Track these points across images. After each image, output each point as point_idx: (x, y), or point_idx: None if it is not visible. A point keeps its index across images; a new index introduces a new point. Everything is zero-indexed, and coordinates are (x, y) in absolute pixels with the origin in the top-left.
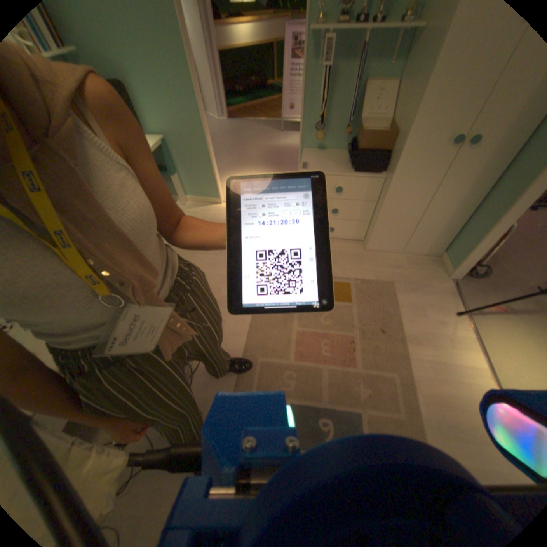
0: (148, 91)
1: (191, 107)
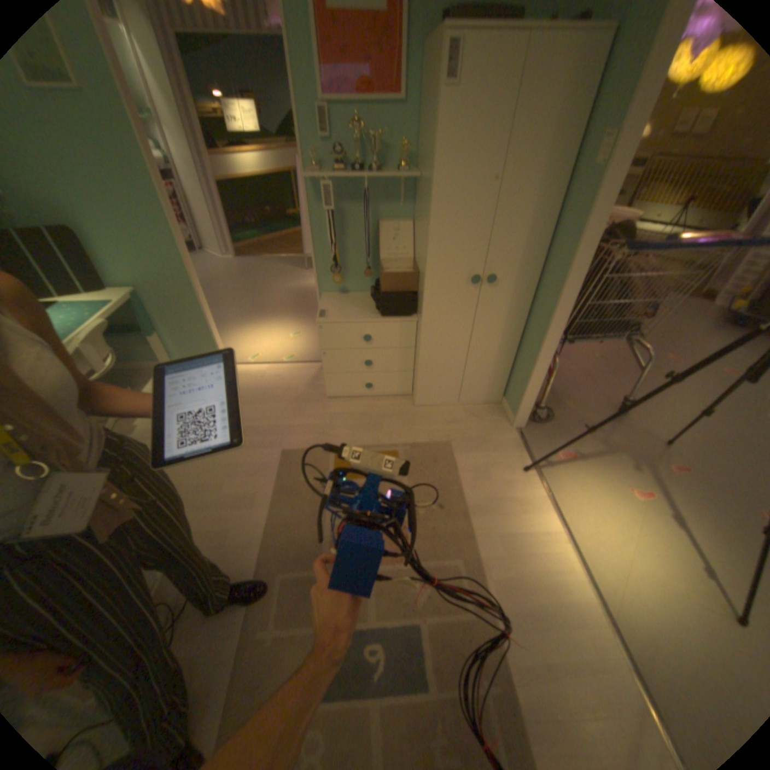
0: (108, 236)
1: (170, 253)
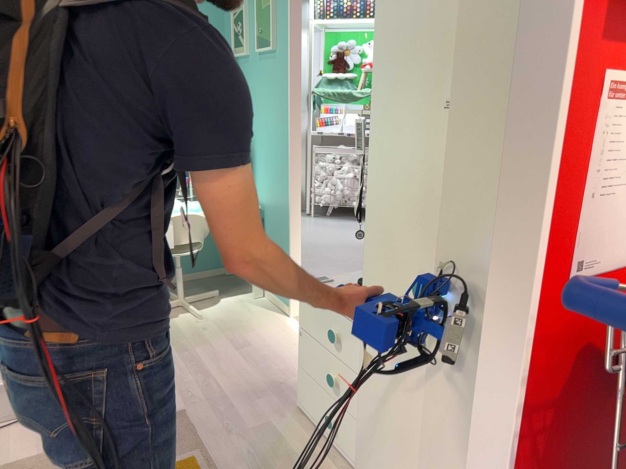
0: (262, 160)
1: (285, 182)
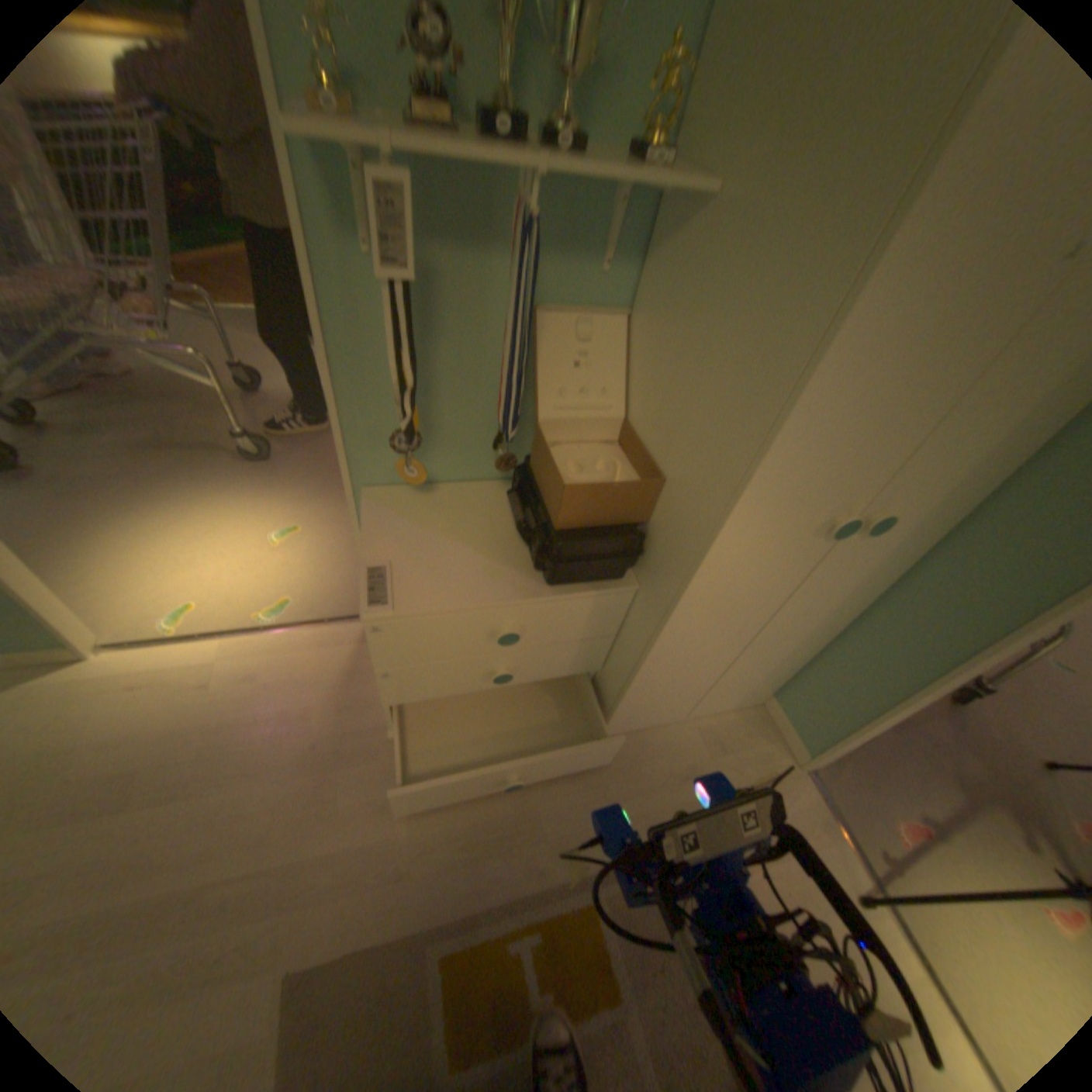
0: None
1: None
